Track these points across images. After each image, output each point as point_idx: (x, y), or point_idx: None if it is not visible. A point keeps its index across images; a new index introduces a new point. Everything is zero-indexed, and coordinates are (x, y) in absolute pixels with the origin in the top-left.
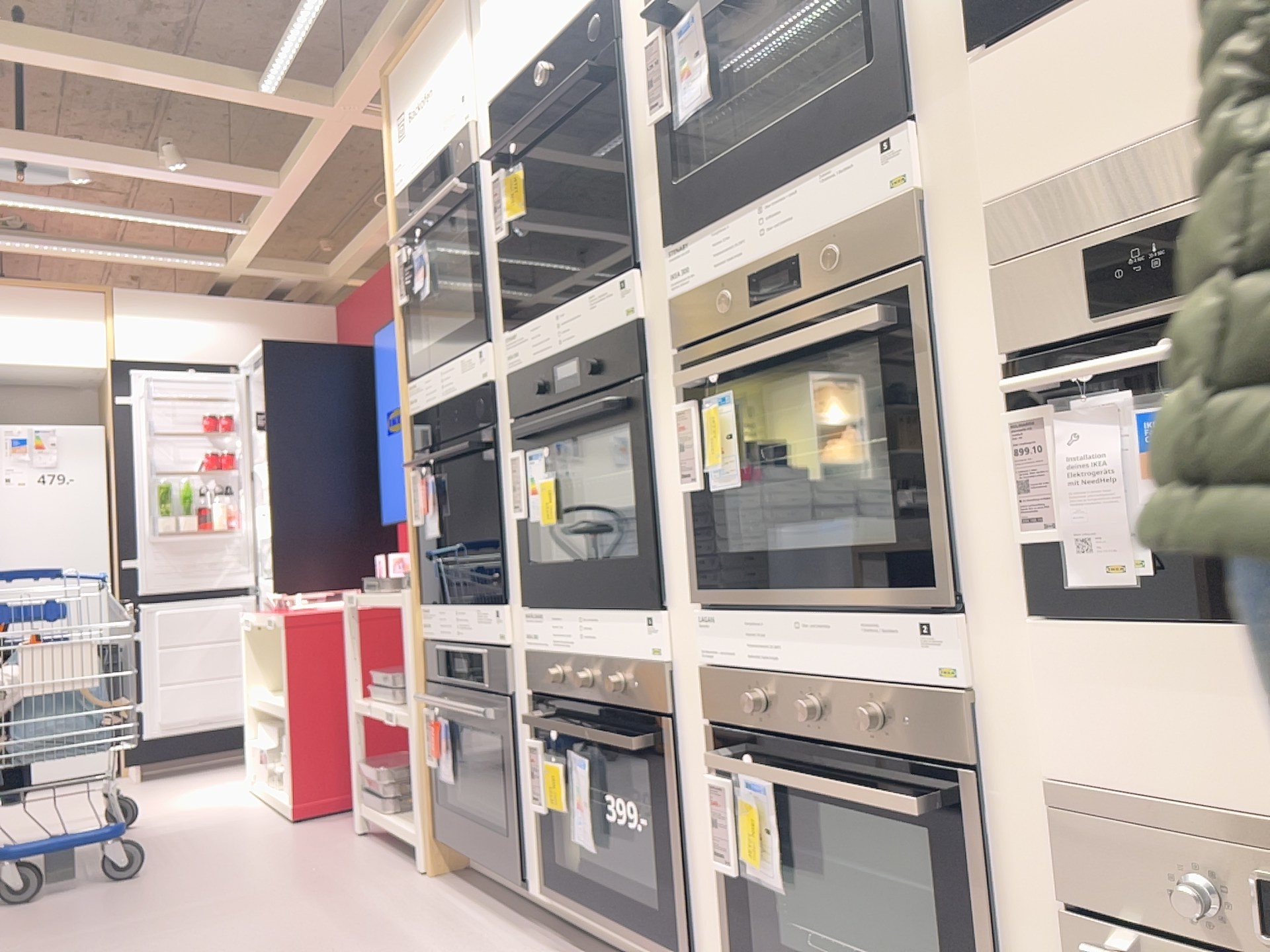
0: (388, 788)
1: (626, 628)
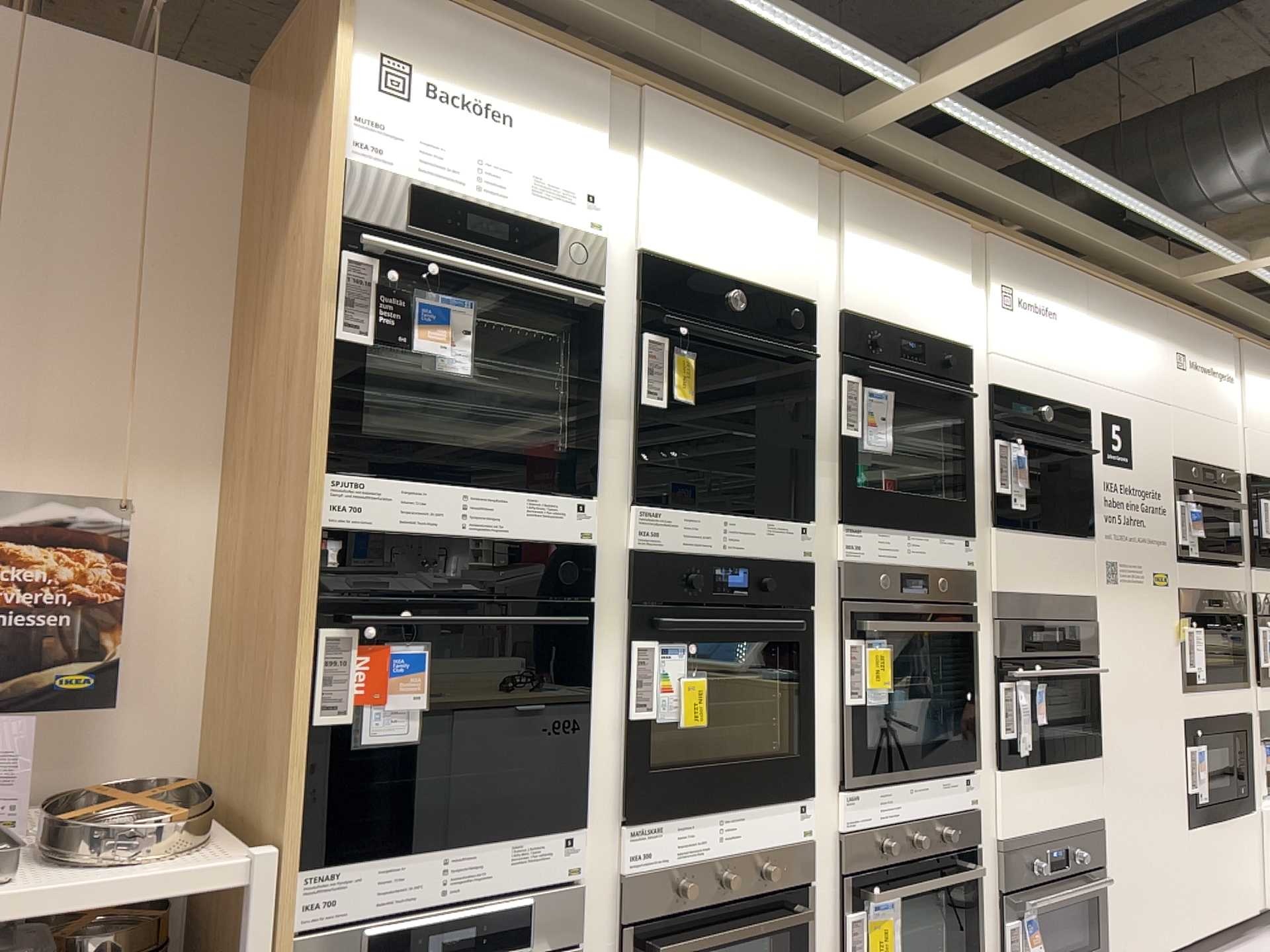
0: None
1: (778, 818)
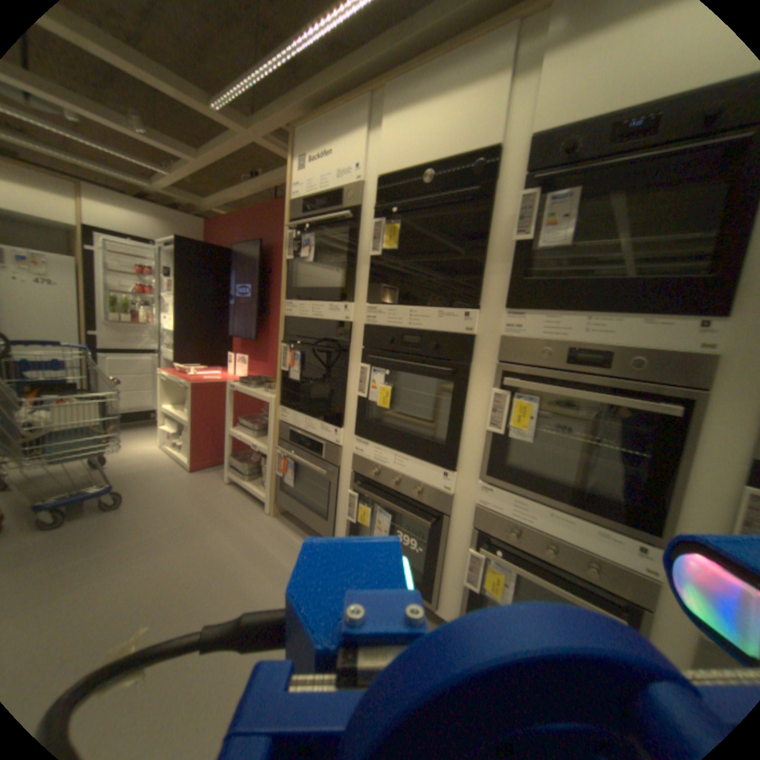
0: (243, 468)
1: (428, 470)
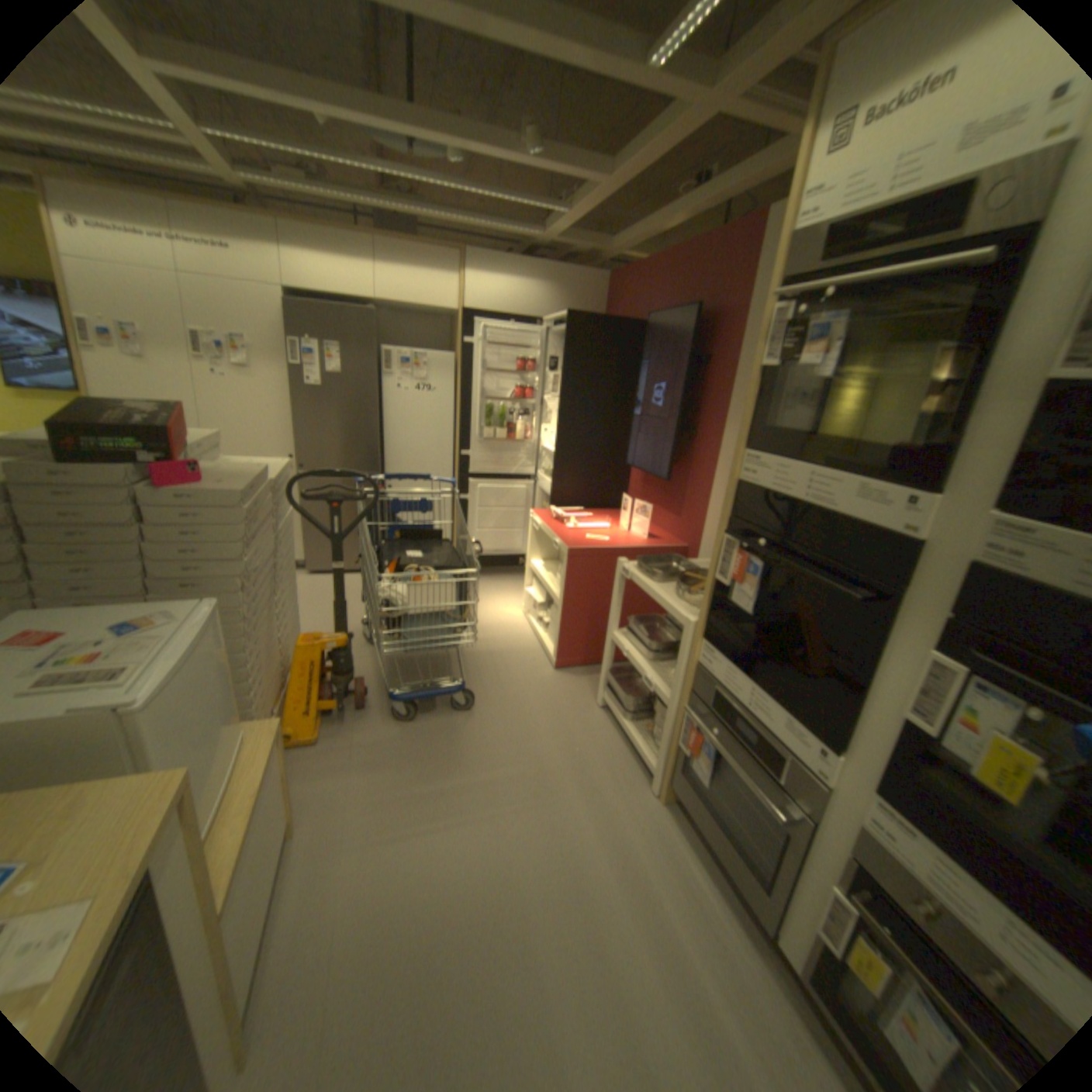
0: (625, 697)
1: None
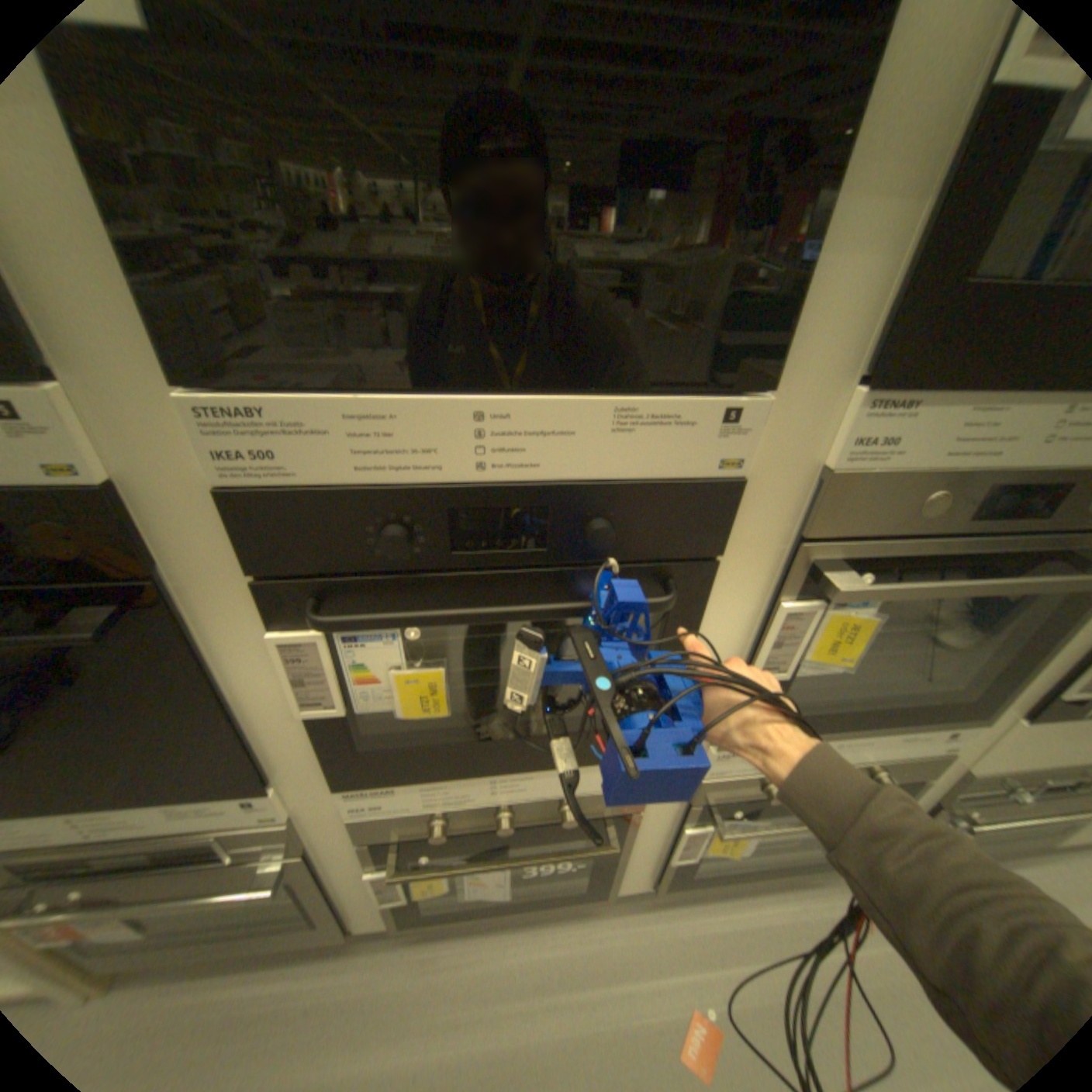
0: None
1: (592, 777)
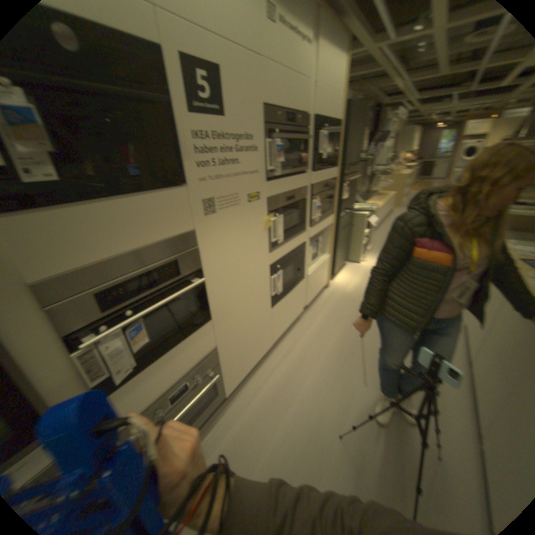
0: None
1: None
